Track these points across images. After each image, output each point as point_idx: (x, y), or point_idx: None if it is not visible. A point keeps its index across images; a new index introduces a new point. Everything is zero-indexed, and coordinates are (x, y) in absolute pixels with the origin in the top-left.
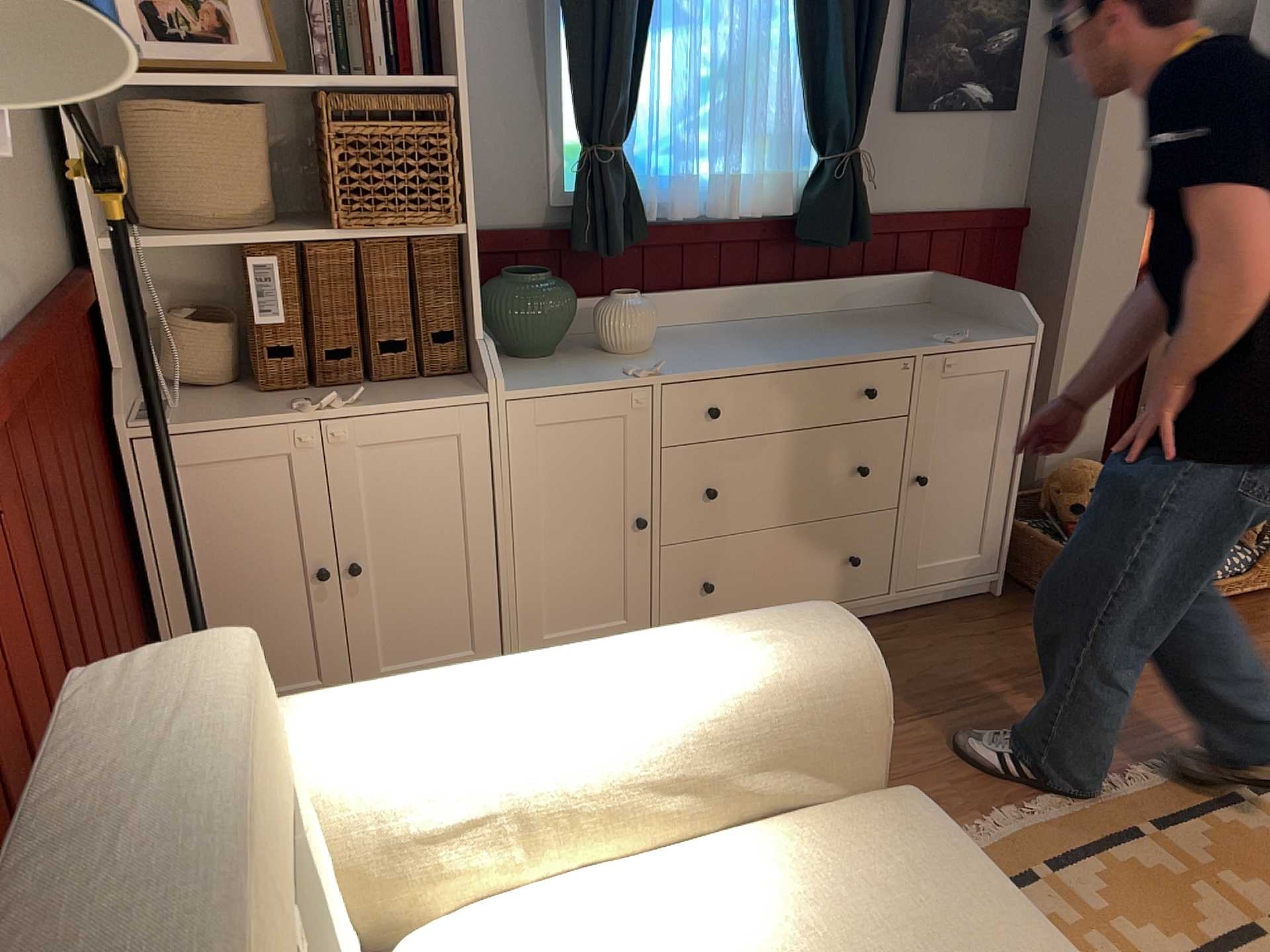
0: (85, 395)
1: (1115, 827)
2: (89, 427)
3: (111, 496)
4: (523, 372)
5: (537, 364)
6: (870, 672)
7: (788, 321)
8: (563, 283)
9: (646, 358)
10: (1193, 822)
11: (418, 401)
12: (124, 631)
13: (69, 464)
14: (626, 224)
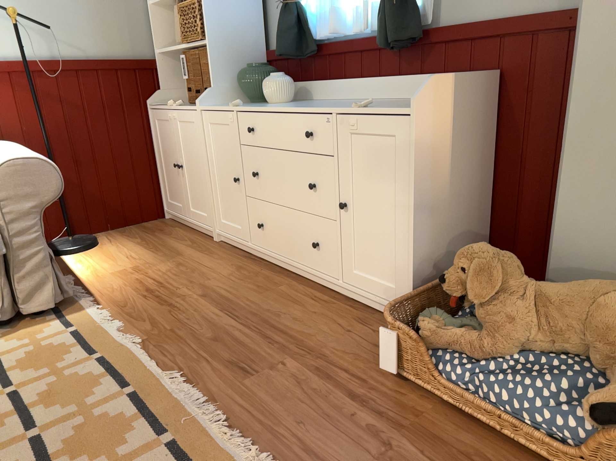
0: (131, 91)
1: (131, 378)
2: (128, 100)
3: (141, 124)
4: (231, 105)
5: (244, 104)
6: (1, 171)
7: (373, 101)
8: (260, 69)
9: (265, 105)
10: (134, 410)
11: (190, 108)
12: (124, 158)
13: (97, 102)
14: (294, 41)
